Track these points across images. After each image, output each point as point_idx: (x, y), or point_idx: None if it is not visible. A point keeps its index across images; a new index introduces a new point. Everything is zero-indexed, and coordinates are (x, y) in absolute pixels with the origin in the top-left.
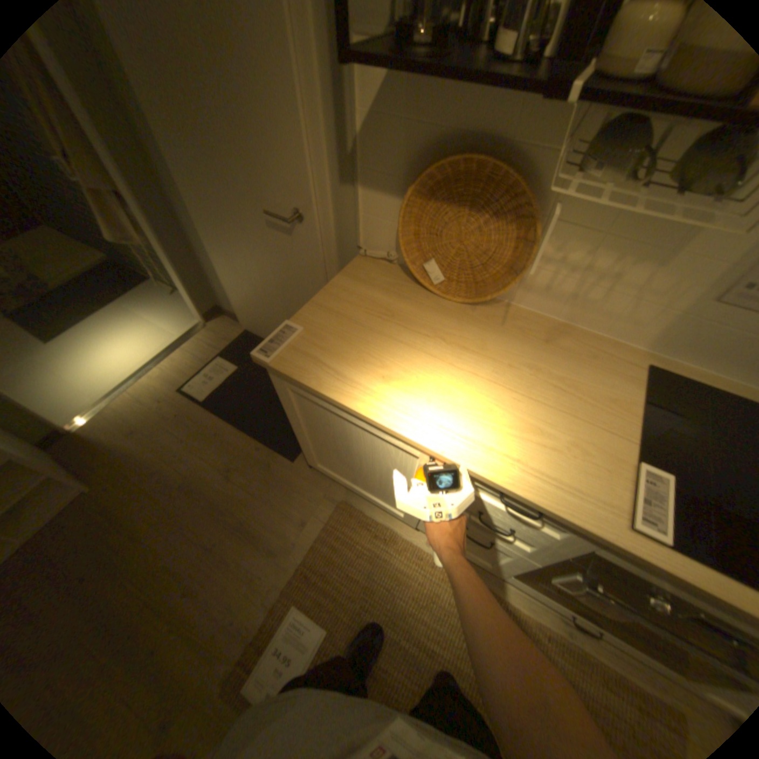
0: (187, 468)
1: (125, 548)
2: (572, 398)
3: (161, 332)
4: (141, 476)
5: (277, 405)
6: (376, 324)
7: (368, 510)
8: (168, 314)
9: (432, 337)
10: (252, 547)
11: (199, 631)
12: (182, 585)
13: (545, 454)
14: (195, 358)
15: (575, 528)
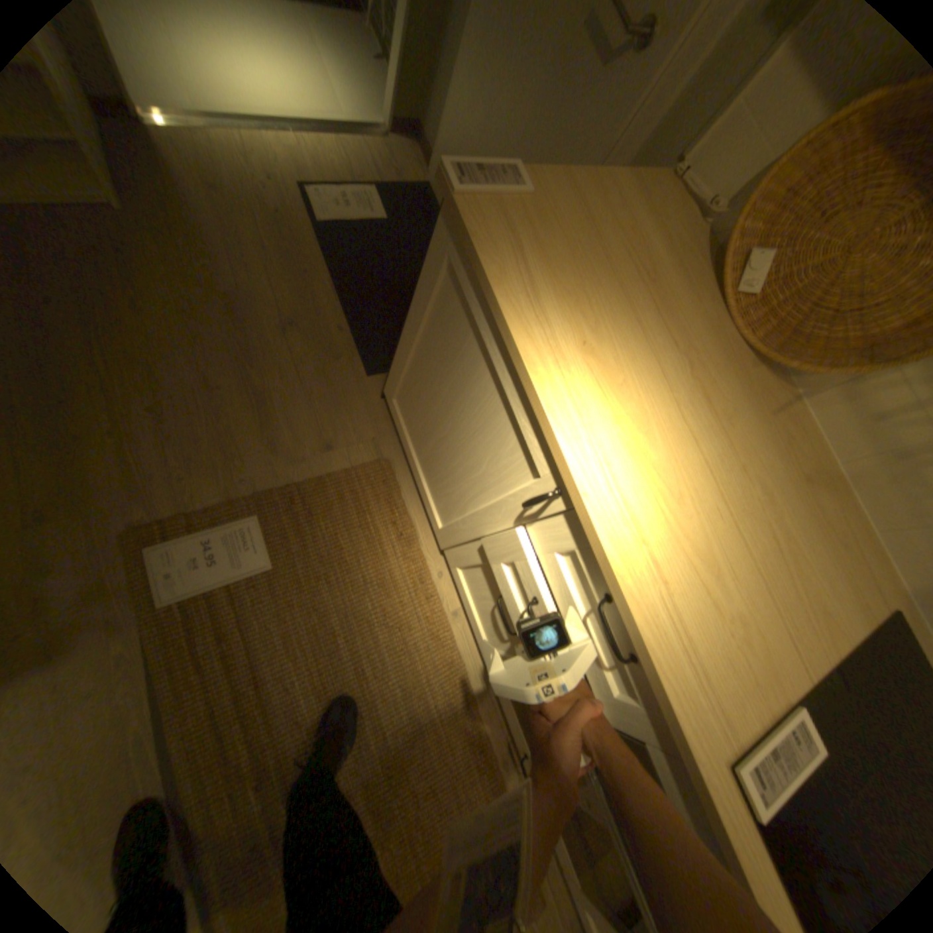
0: (249, 283)
1: (120, 309)
2: (786, 570)
3: (332, 98)
4: (191, 247)
5: (400, 302)
6: (629, 274)
7: (408, 493)
8: (357, 84)
9: (682, 352)
10: (259, 426)
11: (141, 460)
12: (156, 400)
13: (704, 604)
14: (349, 165)
15: (667, 712)
